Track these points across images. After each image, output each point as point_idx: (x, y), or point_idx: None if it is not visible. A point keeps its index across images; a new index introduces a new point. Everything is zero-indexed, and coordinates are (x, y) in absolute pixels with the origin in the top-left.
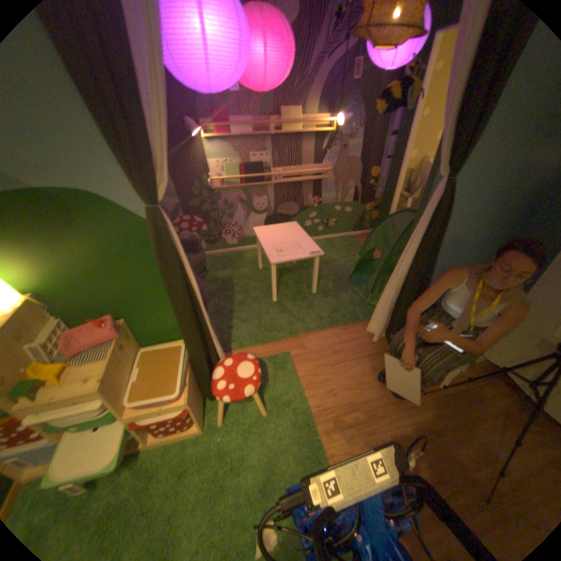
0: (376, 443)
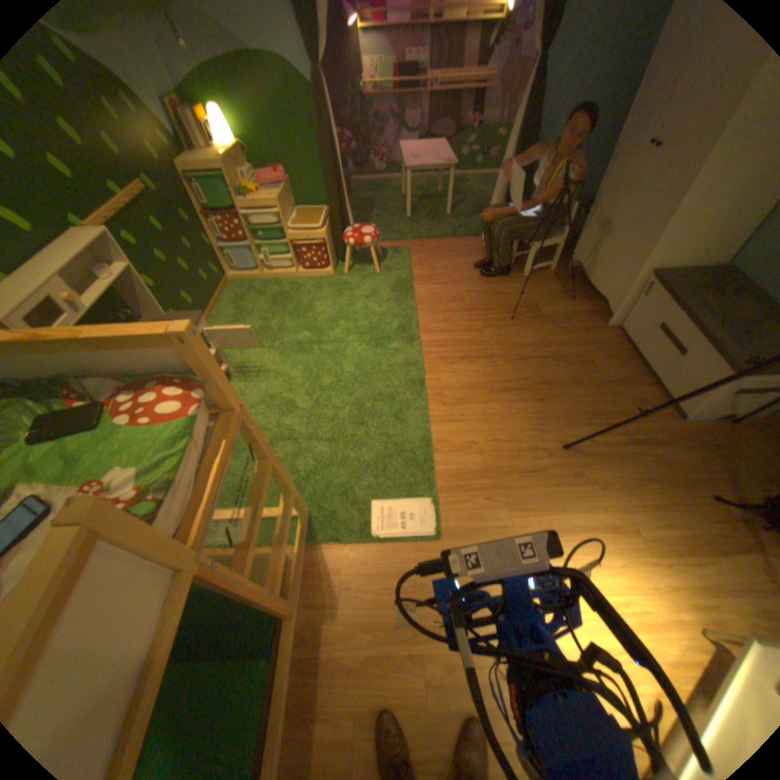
0: (451, 293)
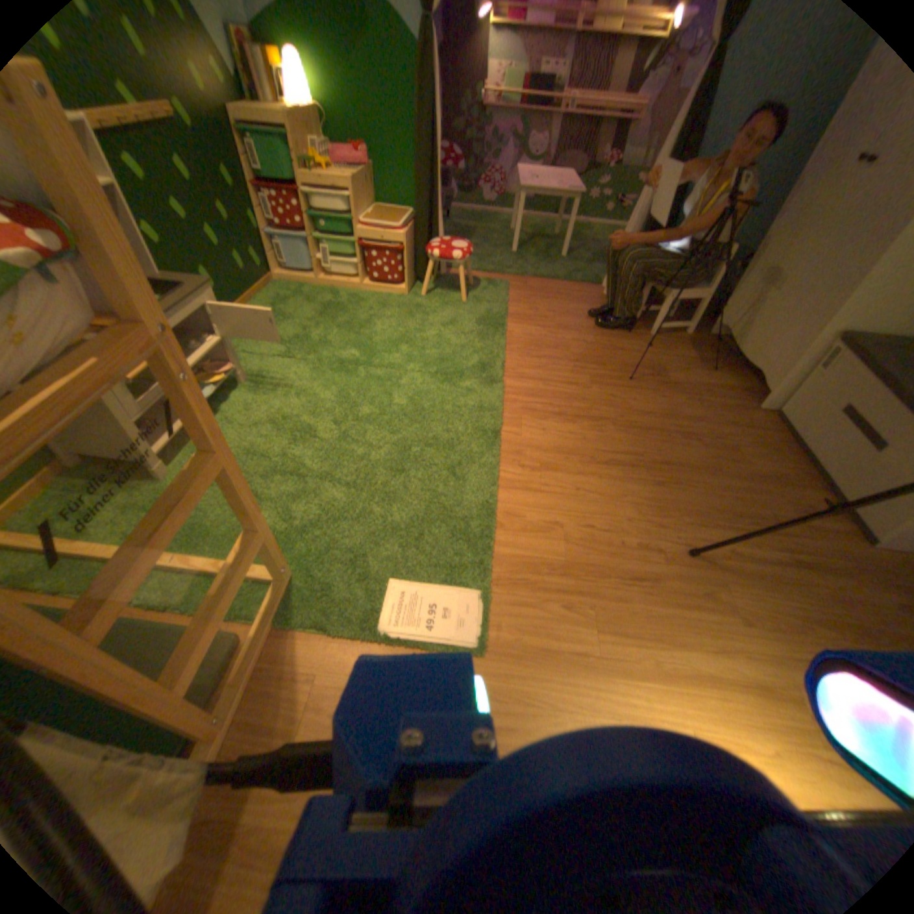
0: (551, 338)
